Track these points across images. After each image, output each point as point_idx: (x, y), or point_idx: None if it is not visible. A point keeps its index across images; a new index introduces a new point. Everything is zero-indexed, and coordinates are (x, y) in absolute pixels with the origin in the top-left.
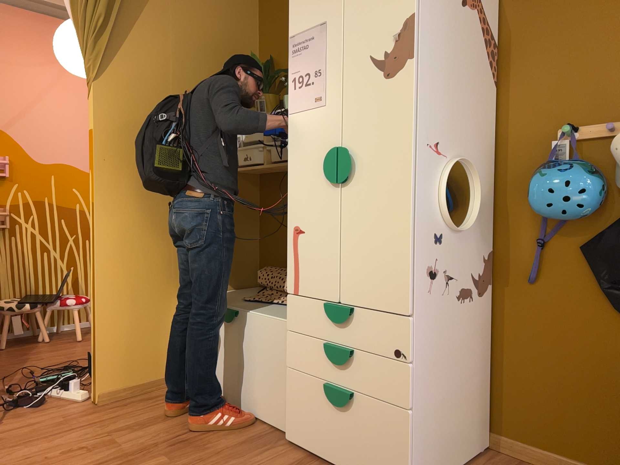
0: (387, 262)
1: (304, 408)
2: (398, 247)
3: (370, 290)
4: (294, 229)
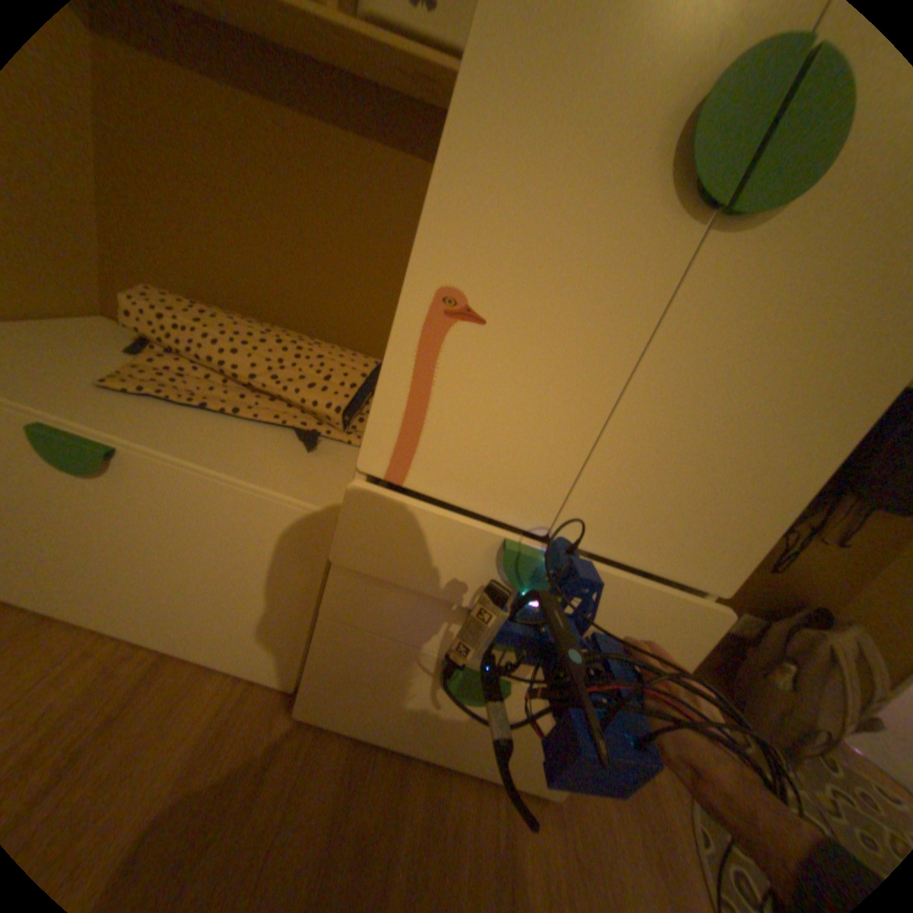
0: (741, 488)
1: (364, 682)
2: (791, 466)
3: (656, 530)
4: (444, 295)
